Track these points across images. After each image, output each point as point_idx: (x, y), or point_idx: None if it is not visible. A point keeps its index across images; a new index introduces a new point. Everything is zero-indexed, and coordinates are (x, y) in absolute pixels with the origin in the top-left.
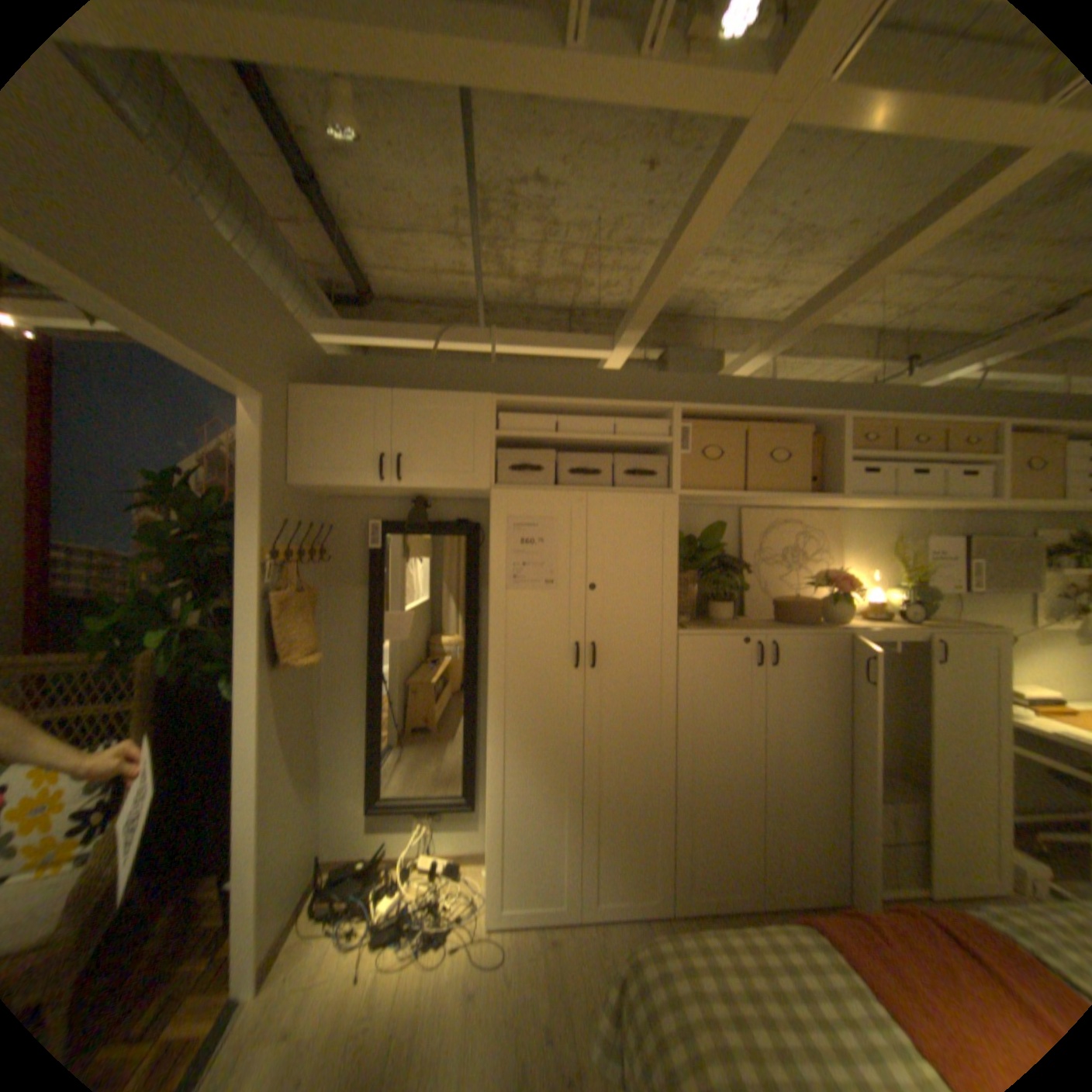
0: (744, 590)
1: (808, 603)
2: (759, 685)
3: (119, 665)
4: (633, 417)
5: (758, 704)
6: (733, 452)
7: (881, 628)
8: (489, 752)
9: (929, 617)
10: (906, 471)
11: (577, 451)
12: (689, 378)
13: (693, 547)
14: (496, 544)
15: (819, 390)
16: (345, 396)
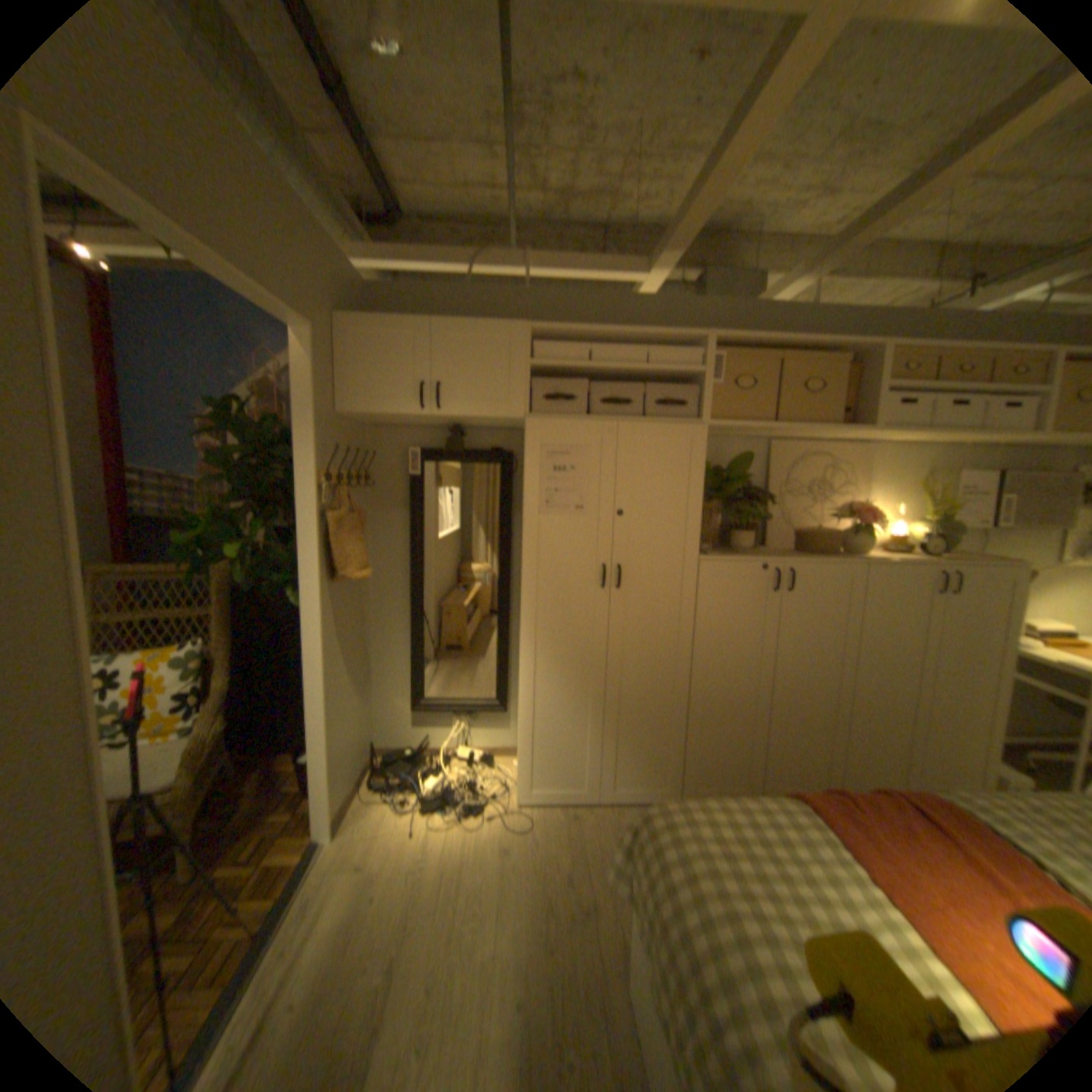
0: (767, 520)
1: (829, 534)
2: (773, 608)
3: (201, 571)
4: (667, 344)
5: (771, 625)
6: (767, 381)
7: (899, 559)
8: (521, 658)
9: (951, 551)
10: (945, 402)
11: (610, 380)
12: (727, 302)
13: (719, 477)
14: (530, 470)
15: (864, 315)
16: (385, 322)
